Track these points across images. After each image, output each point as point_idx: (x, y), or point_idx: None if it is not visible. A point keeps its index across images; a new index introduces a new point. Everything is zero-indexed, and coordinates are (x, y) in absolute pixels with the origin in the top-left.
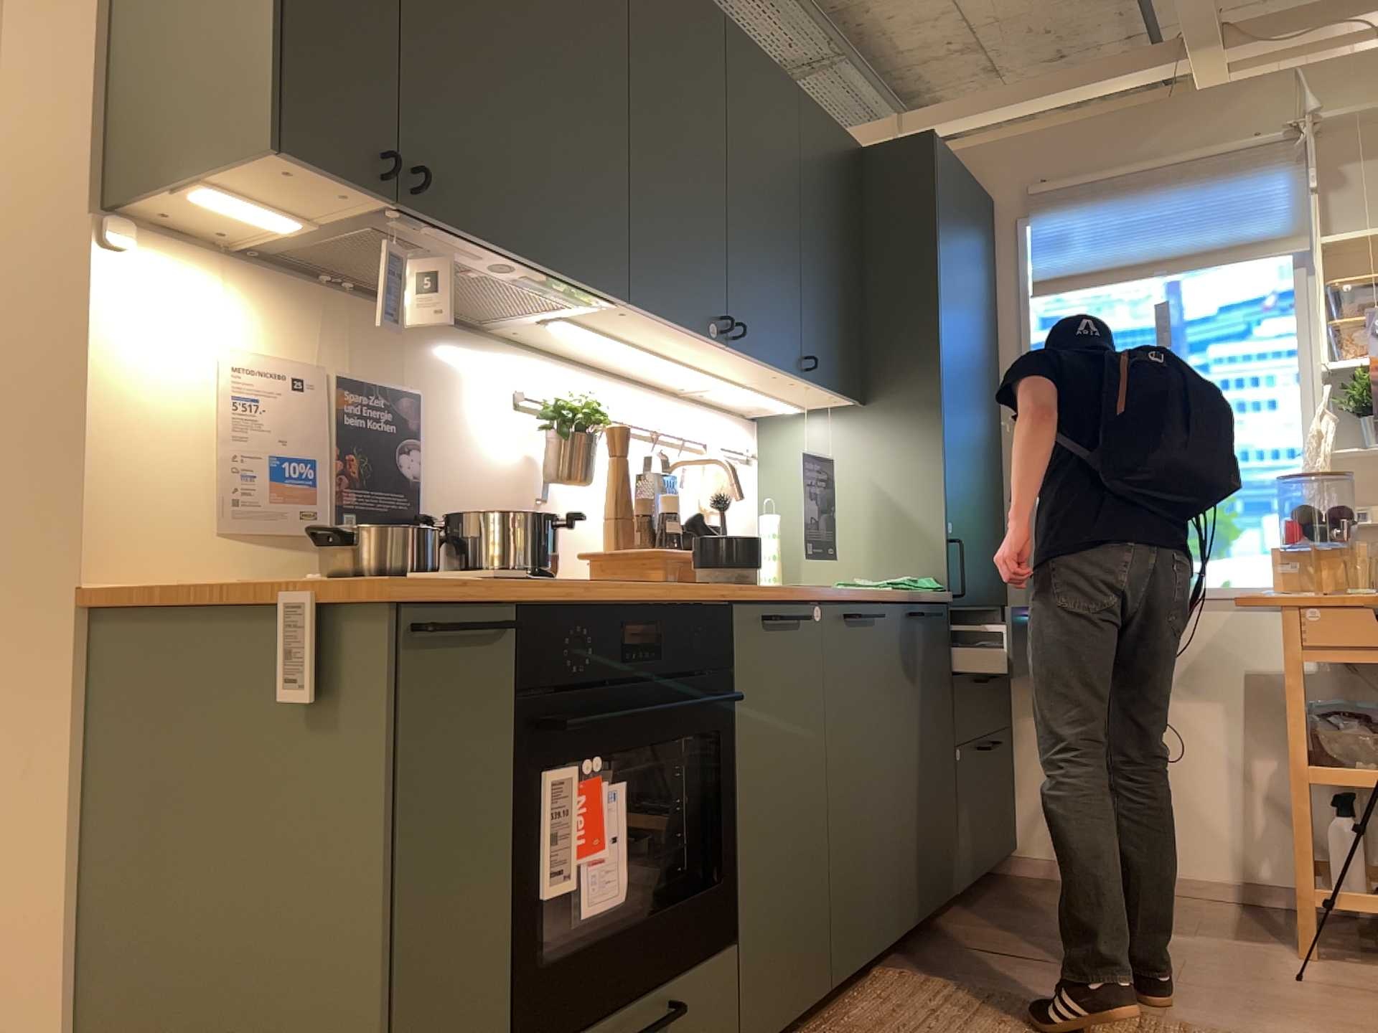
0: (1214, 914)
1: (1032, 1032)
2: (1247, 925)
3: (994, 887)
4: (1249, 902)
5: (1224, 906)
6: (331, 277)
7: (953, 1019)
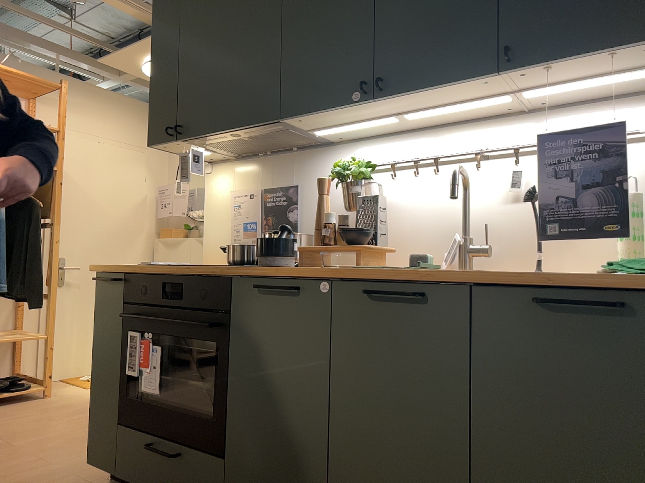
0: None
1: None
2: None
3: None
4: None
5: None
6: (260, 153)
7: None
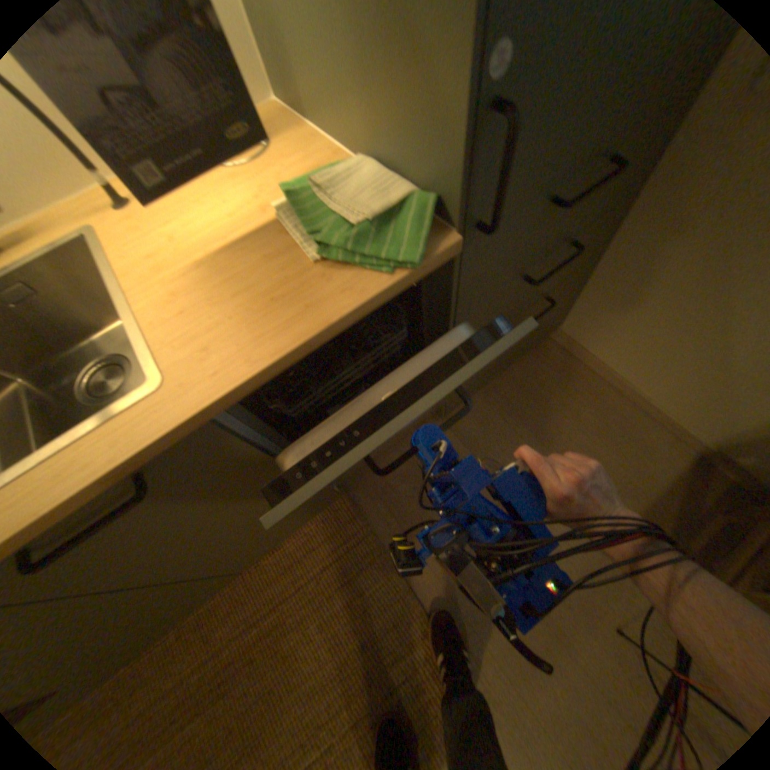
0: (656, 470)
1: (357, 630)
2: (666, 503)
3: (517, 358)
4: (707, 461)
5: (679, 457)
6: None
7: (326, 587)
